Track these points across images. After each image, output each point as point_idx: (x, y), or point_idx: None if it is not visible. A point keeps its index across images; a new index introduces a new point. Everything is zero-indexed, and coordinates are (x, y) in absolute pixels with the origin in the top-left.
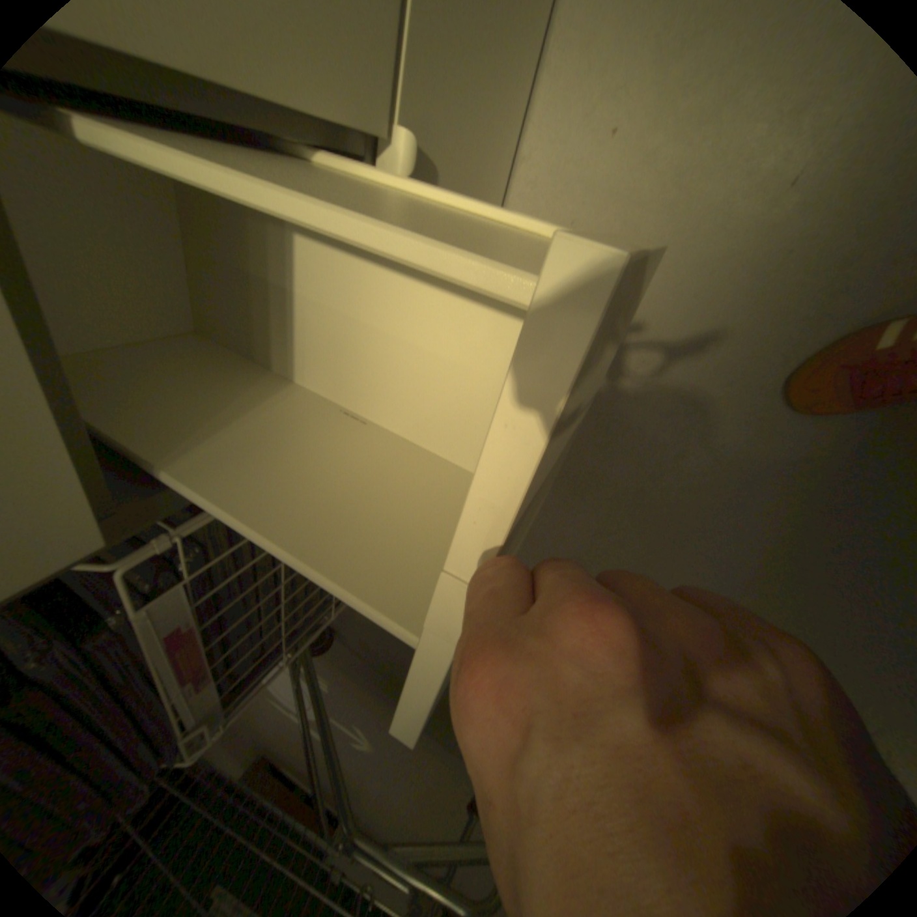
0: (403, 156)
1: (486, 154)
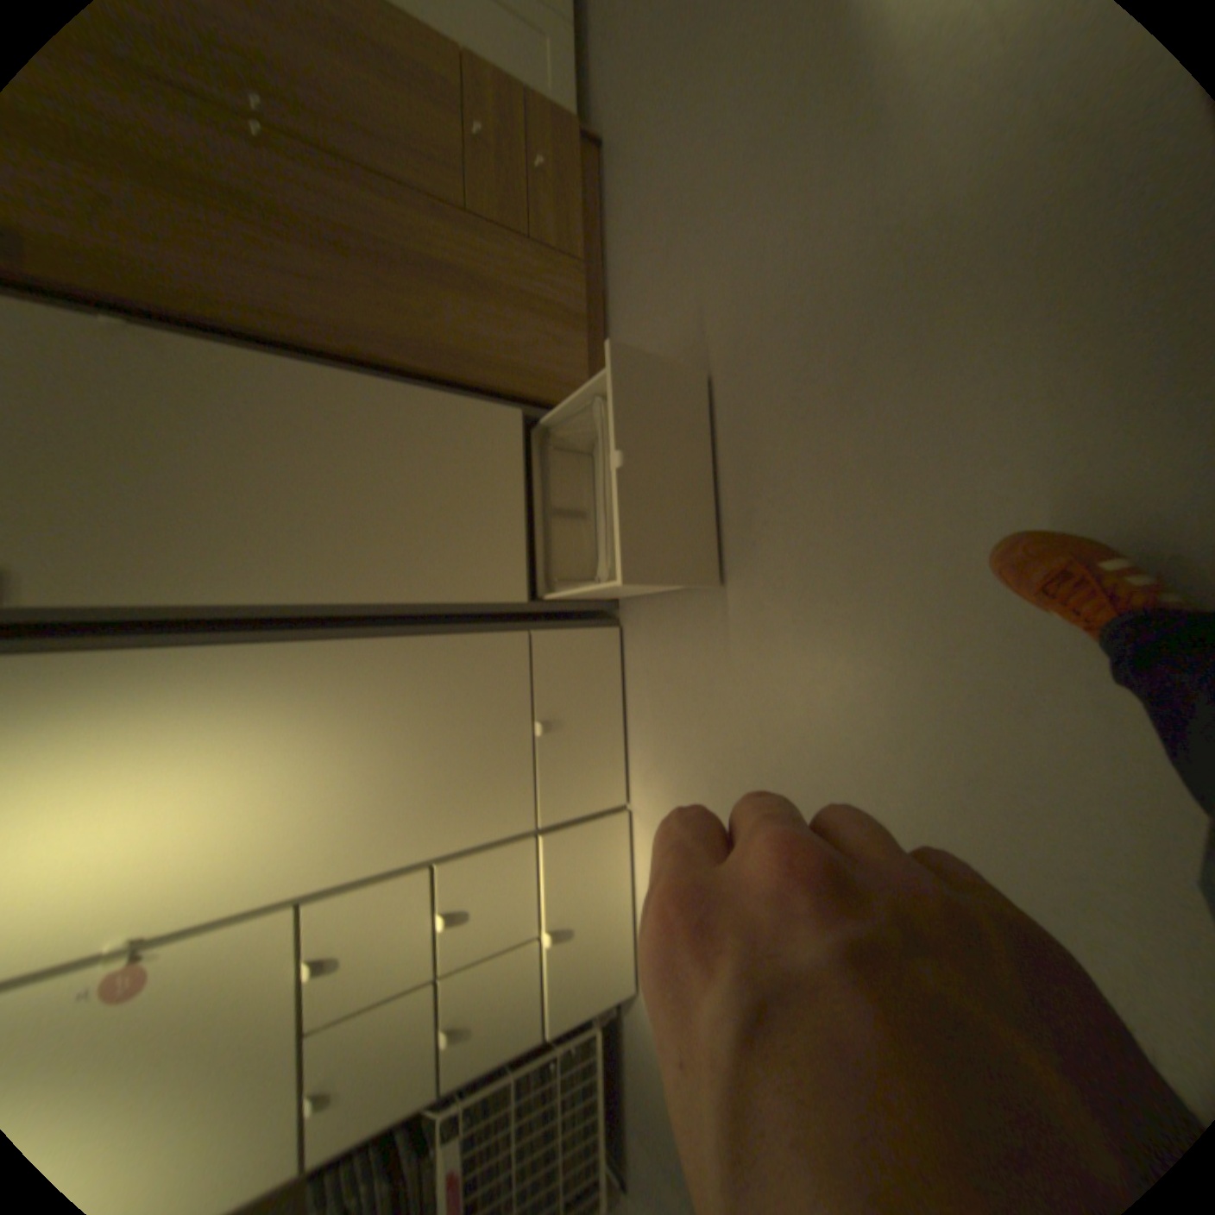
0: (543, 936)
1: (597, 905)
